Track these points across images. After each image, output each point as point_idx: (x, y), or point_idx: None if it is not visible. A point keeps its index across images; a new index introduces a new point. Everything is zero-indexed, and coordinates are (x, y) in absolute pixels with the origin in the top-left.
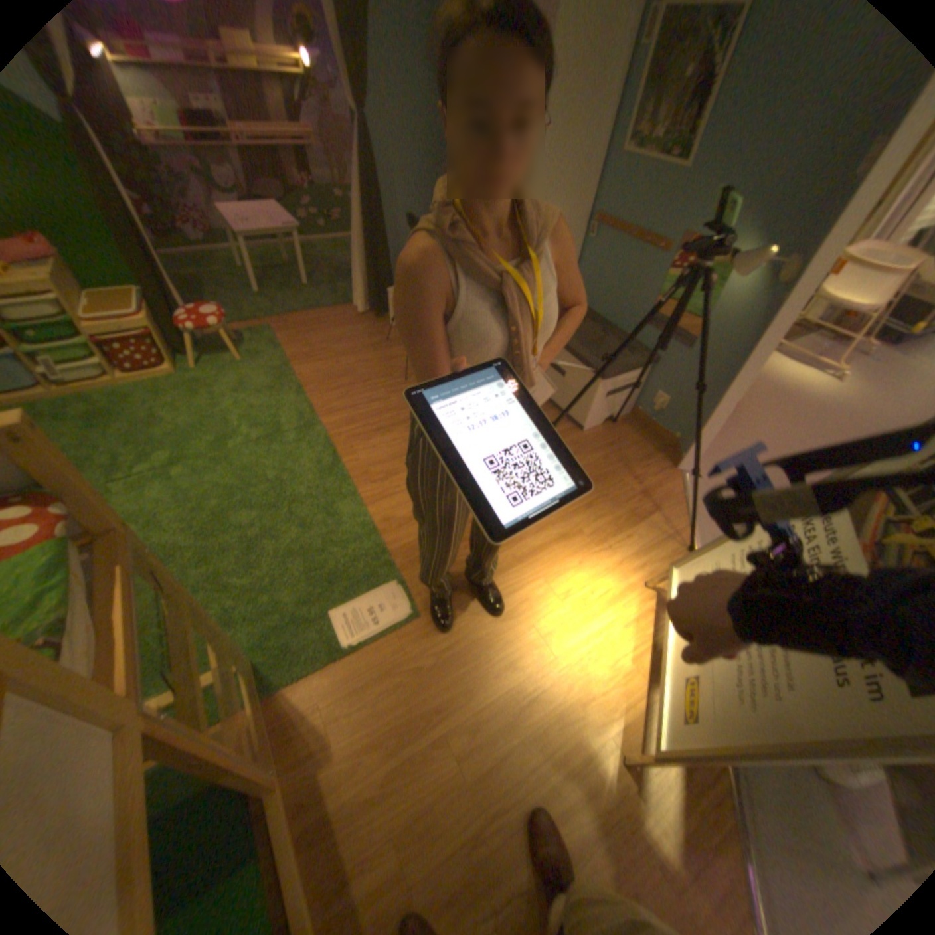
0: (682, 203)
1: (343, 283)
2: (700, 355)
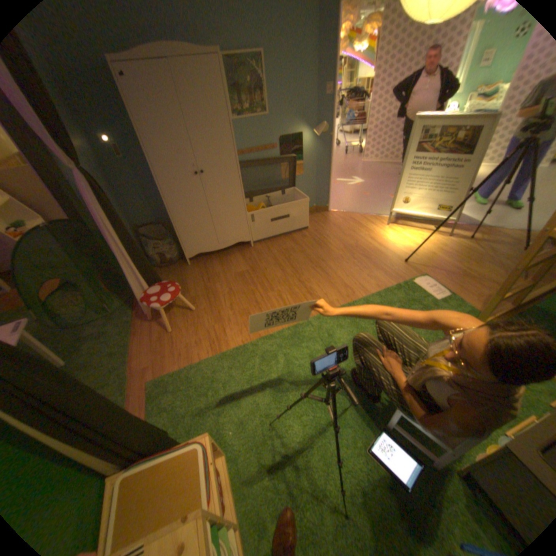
0: (271, 127)
1: (79, 330)
2: (307, 173)
